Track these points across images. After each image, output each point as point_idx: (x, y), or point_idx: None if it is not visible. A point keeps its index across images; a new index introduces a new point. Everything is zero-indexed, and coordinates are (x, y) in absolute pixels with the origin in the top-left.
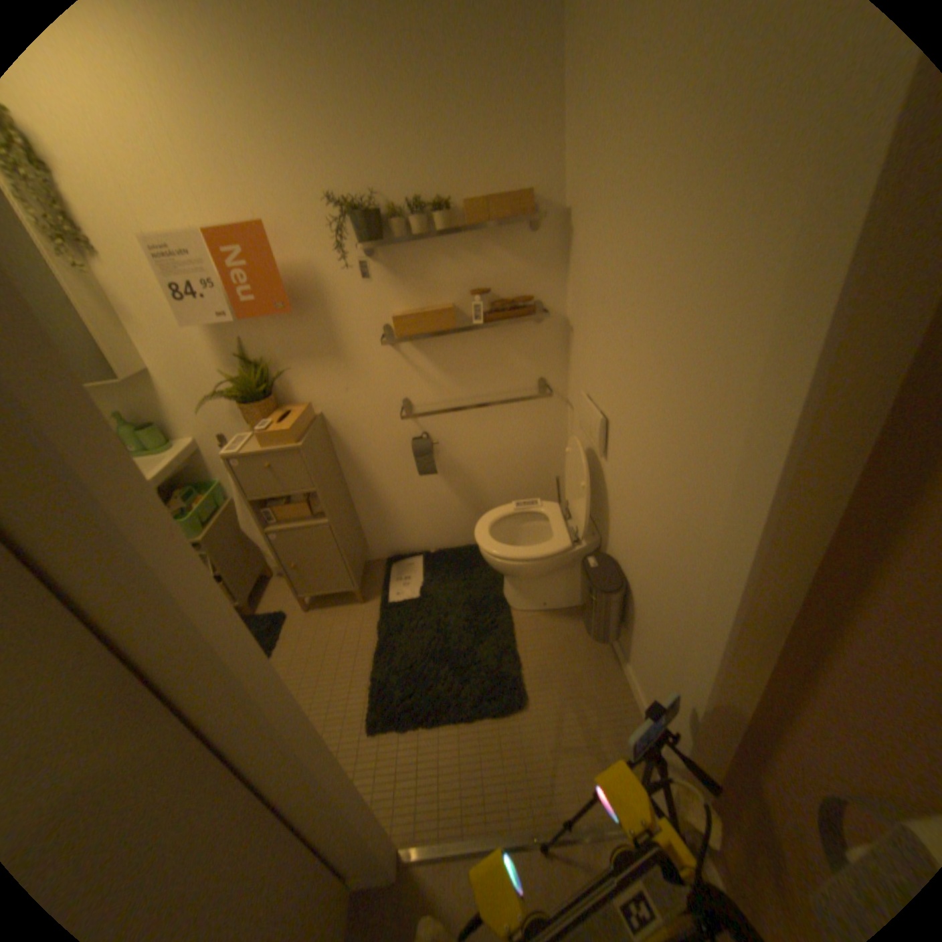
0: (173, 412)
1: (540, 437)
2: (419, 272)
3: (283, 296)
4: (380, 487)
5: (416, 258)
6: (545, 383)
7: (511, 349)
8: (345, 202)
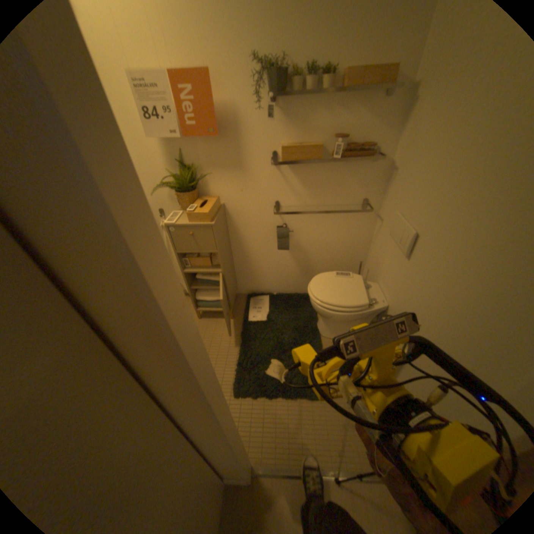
0: None
1: (355, 235)
2: (303, 117)
3: (214, 124)
4: (251, 253)
5: (304, 107)
6: (366, 202)
7: (351, 177)
8: (264, 60)
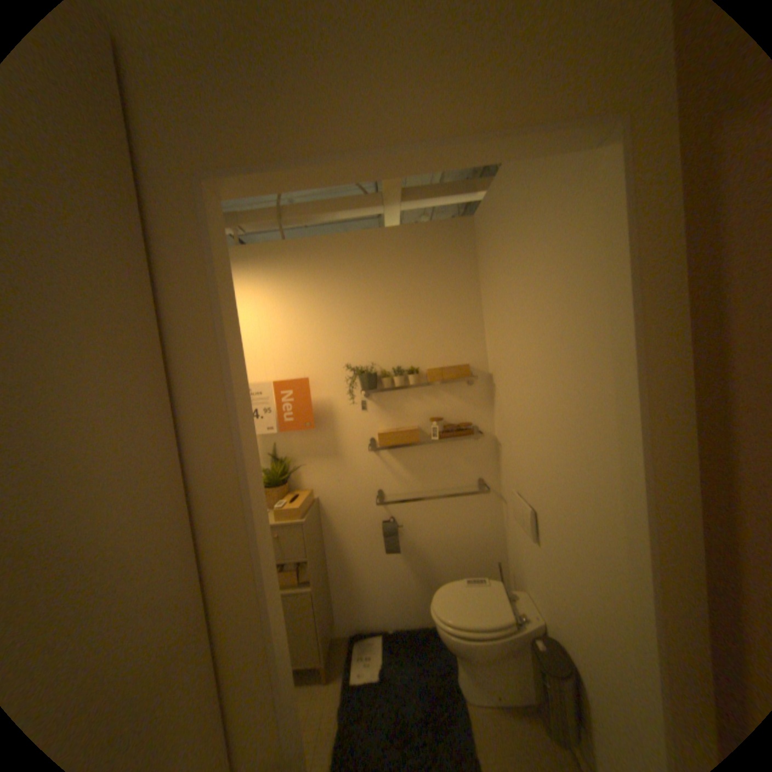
0: None
1: (482, 526)
2: (396, 407)
3: (311, 419)
4: (352, 563)
5: (396, 399)
6: (483, 483)
7: (457, 457)
8: (357, 369)
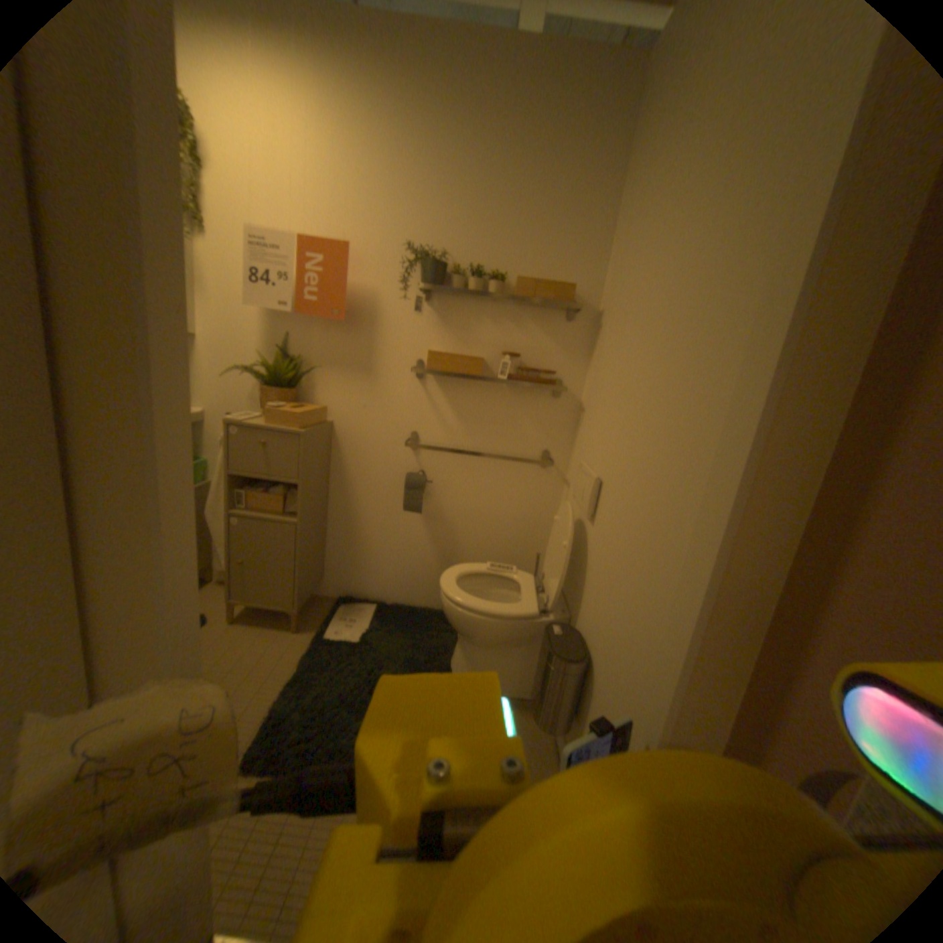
0: (198, 378)
1: (533, 507)
2: (464, 322)
3: (342, 303)
4: (361, 512)
5: (466, 310)
6: (550, 456)
7: (526, 412)
8: (422, 250)
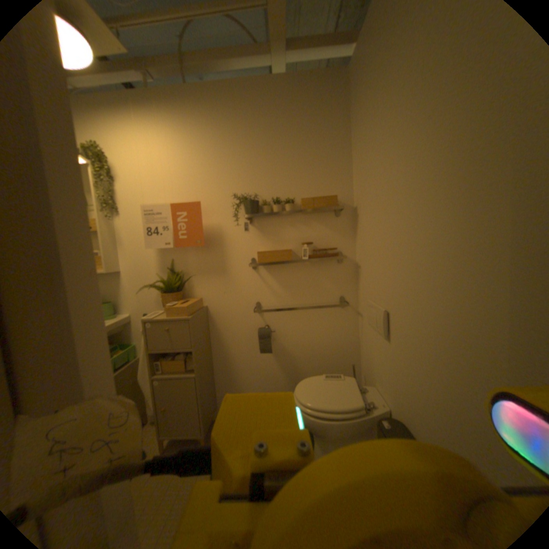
0: (124, 297)
1: (342, 334)
2: (275, 231)
3: (202, 236)
4: (234, 360)
5: (274, 224)
6: (345, 299)
7: (324, 276)
8: (242, 197)
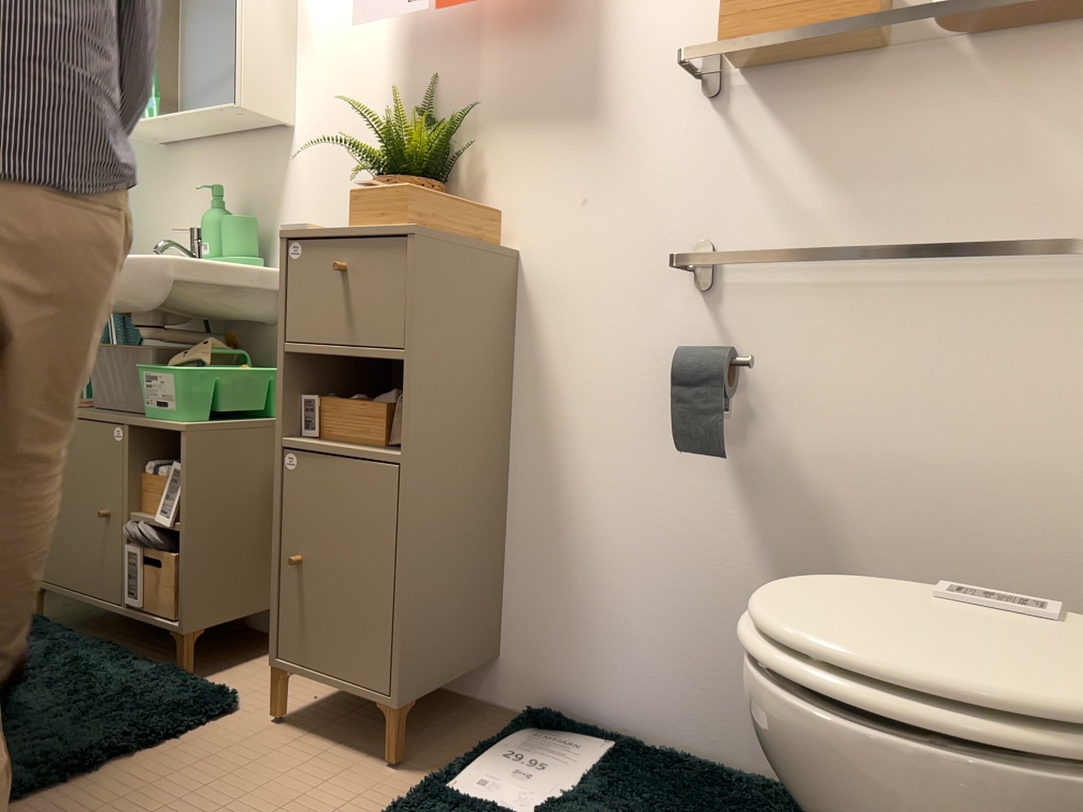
0: (298, 214)
1: None
2: None
3: None
4: (579, 477)
5: None
6: None
7: (1036, 124)
8: None
